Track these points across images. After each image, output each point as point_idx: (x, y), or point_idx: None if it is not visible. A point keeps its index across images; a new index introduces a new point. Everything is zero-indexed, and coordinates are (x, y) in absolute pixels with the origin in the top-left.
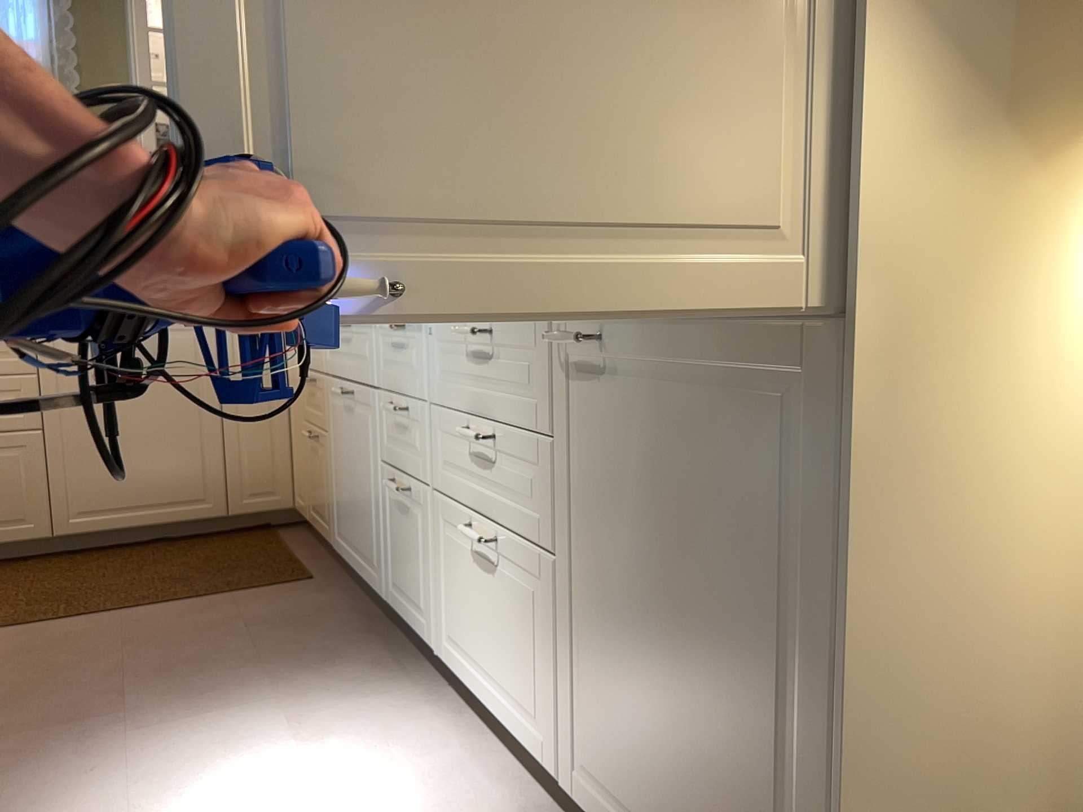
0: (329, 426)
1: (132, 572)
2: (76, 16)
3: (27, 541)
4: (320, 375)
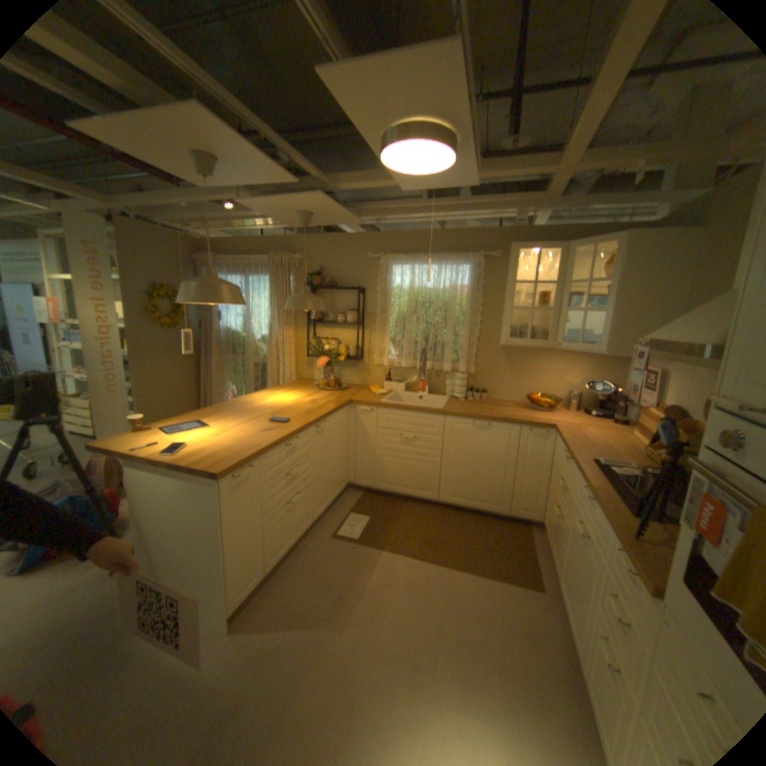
0: (571, 526)
1: (463, 536)
2: (486, 272)
3: (429, 500)
4: (571, 491)
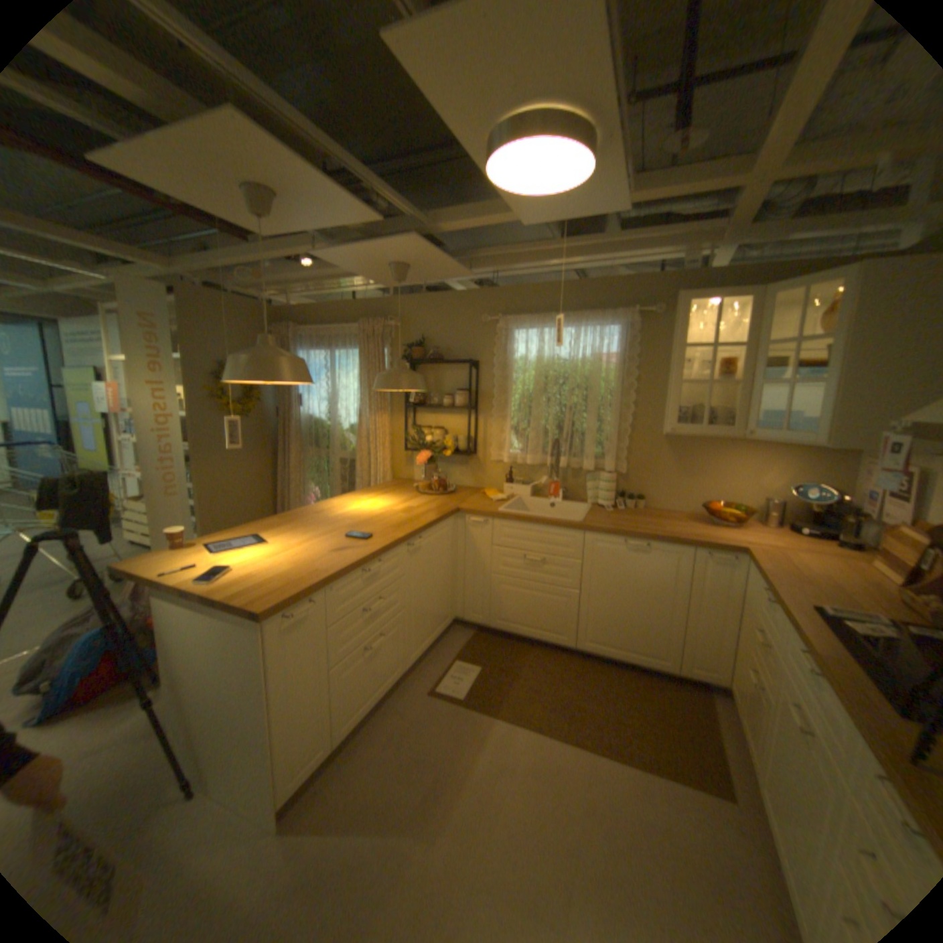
0: (779, 707)
1: (612, 703)
2: (643, 334)
3: (564, 647)
4: (778, 652)
